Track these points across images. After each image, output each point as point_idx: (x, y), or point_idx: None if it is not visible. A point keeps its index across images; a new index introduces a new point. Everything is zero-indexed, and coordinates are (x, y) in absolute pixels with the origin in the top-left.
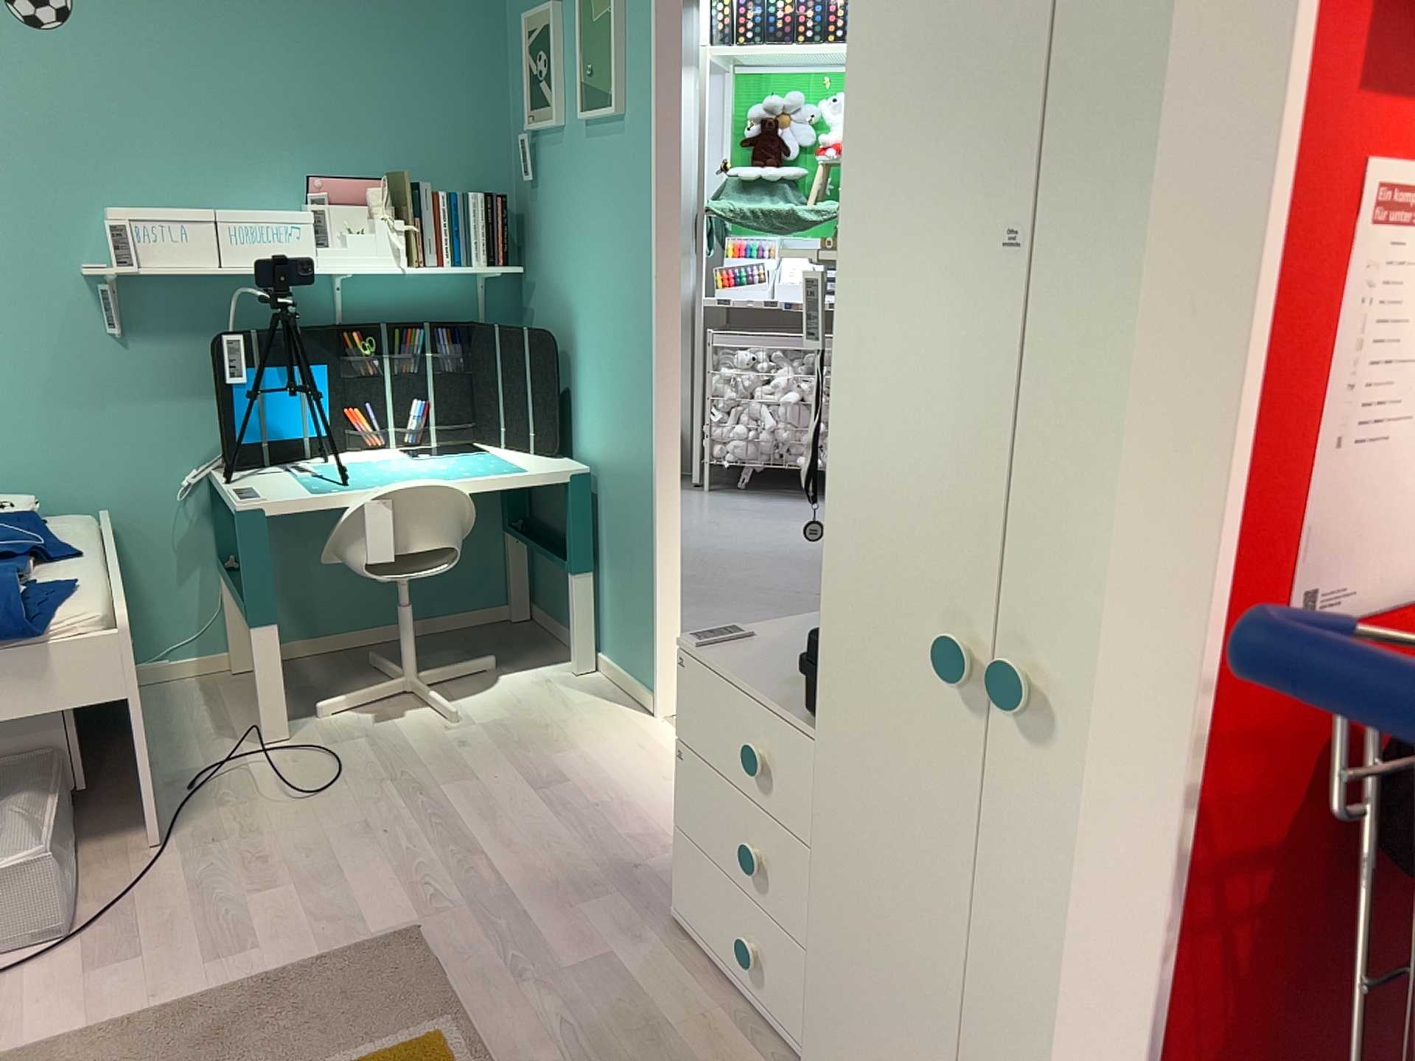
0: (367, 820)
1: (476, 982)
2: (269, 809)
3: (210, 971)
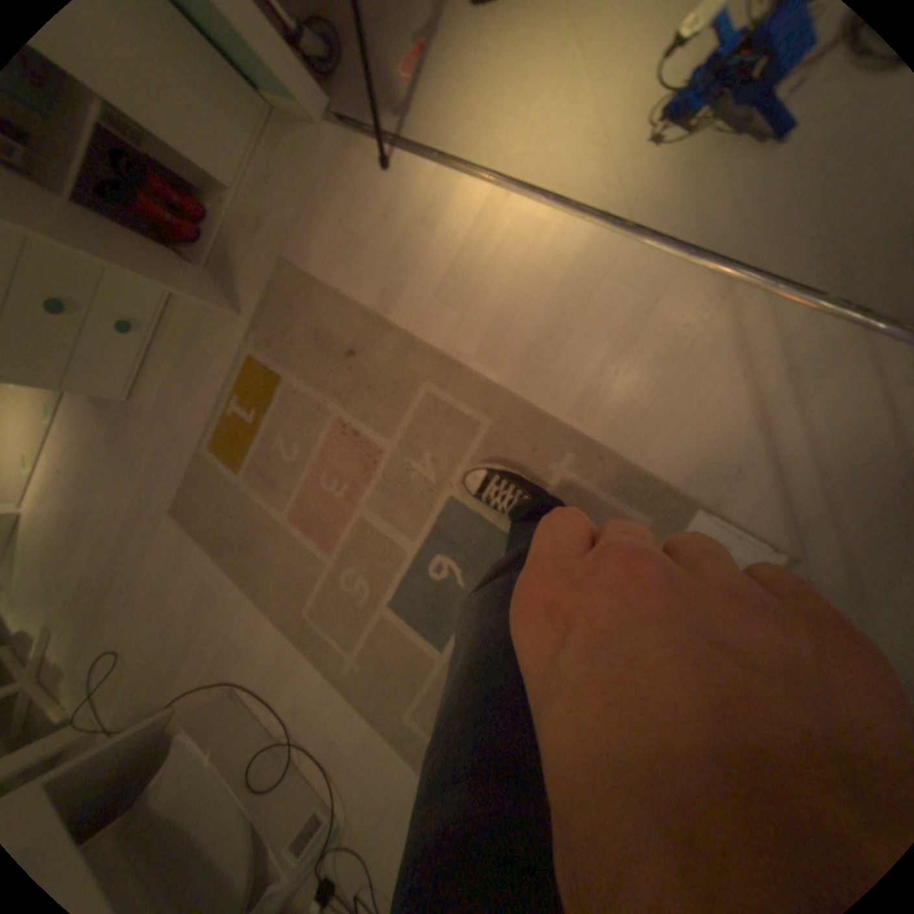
0: (123, 603)
1: (182, 456)
2: (132, 668)
3: (219, 587)
